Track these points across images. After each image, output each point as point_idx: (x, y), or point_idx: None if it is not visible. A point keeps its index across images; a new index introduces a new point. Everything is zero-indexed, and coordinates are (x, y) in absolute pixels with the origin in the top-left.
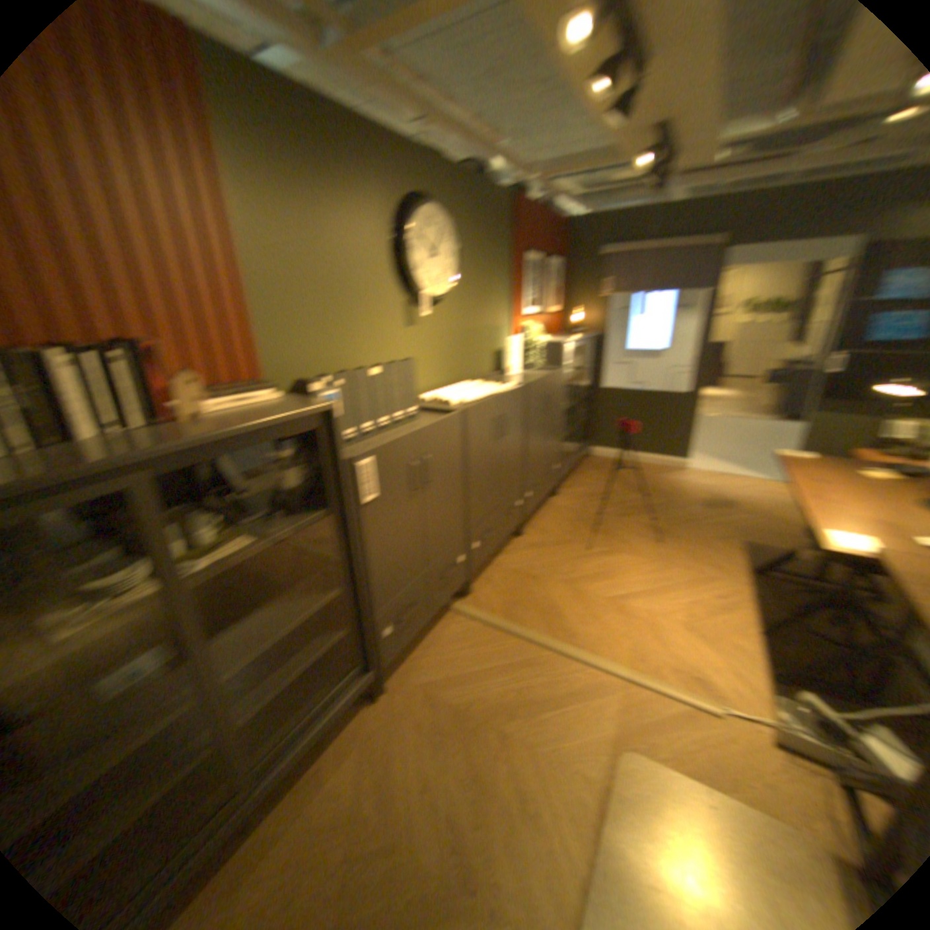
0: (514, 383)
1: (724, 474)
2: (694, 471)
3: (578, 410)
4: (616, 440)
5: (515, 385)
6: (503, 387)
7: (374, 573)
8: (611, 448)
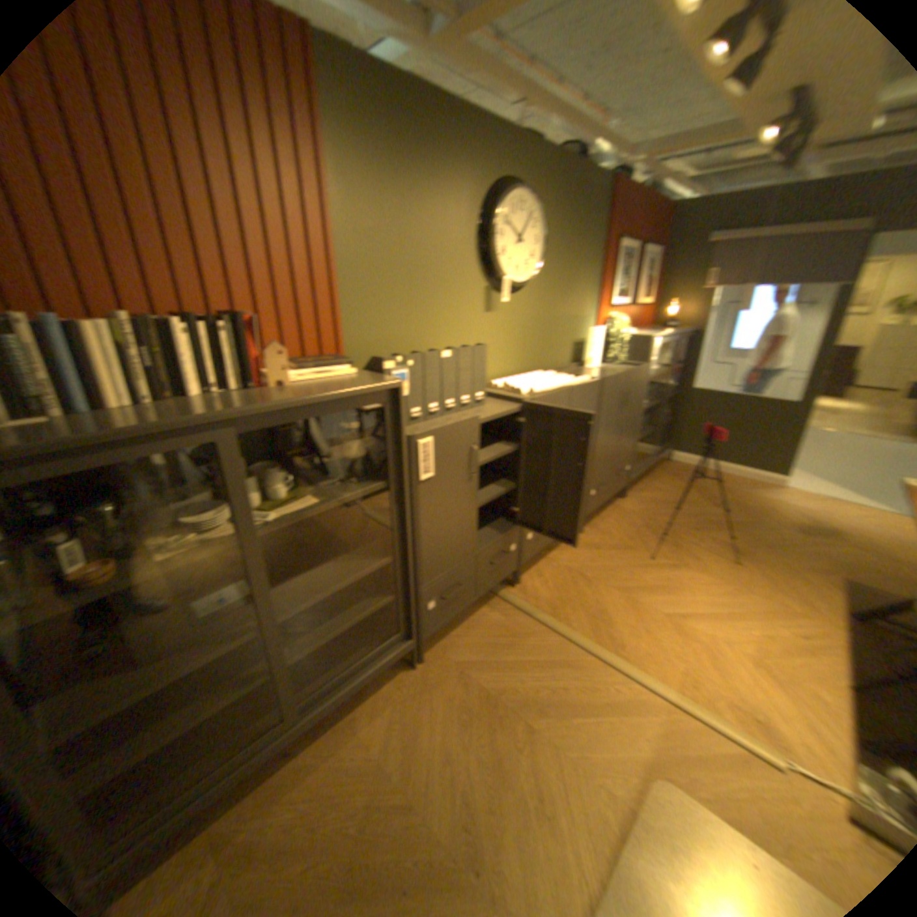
0: (587, 376)
1: (830, 498)
2: (792, 490)
3: (660, 410)
4: (700, 447)
5: (589, 378)
6: (575, 379)
7: (422, 549)
8: (693, 454)
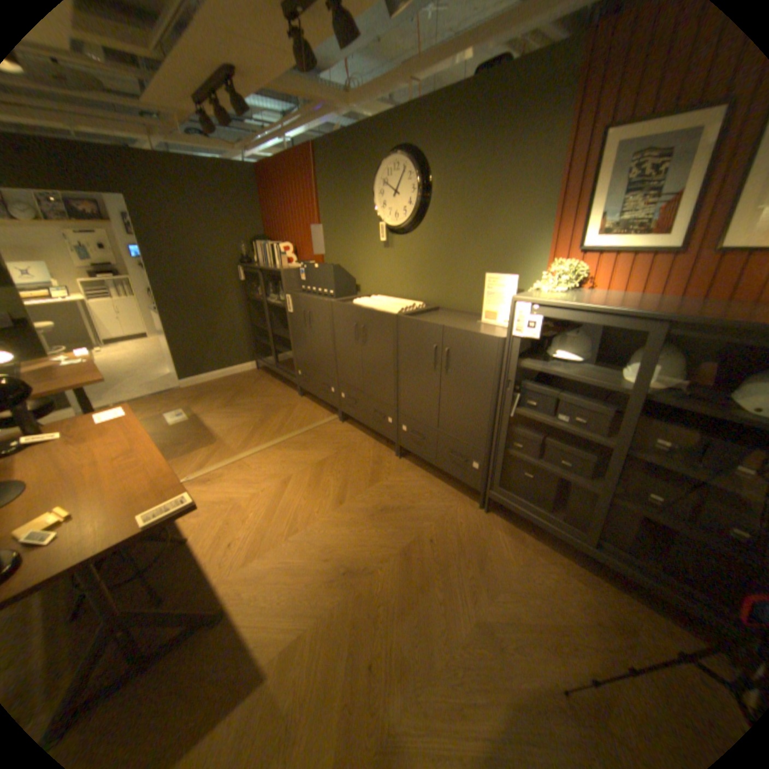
0: (398, 311)
1: None
2: None
3: (656, 483)
4: None
5: (396, 312)
6: (384, 308)
7: (293, 342)
8: None
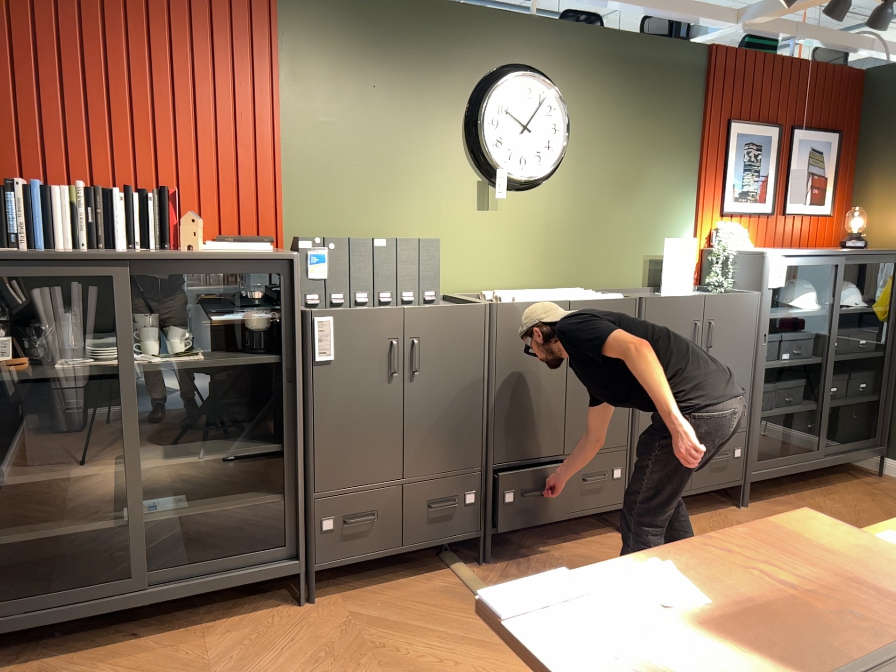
0: (619, 294)
1: None
2: None
3: (833, 377)
4: None
5: (621, 296)
6: (593, 295)
7: (313, 443)
8: None
